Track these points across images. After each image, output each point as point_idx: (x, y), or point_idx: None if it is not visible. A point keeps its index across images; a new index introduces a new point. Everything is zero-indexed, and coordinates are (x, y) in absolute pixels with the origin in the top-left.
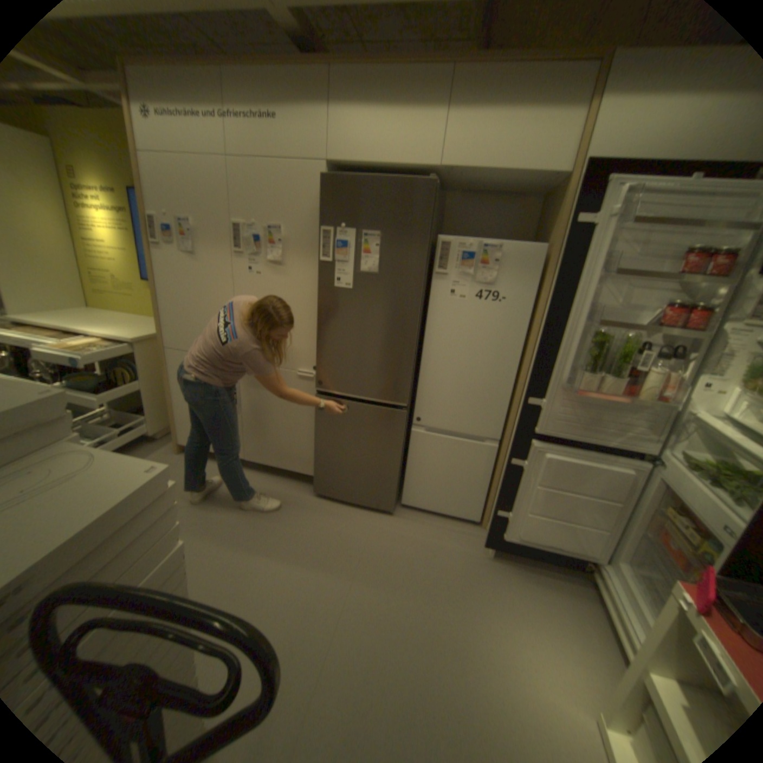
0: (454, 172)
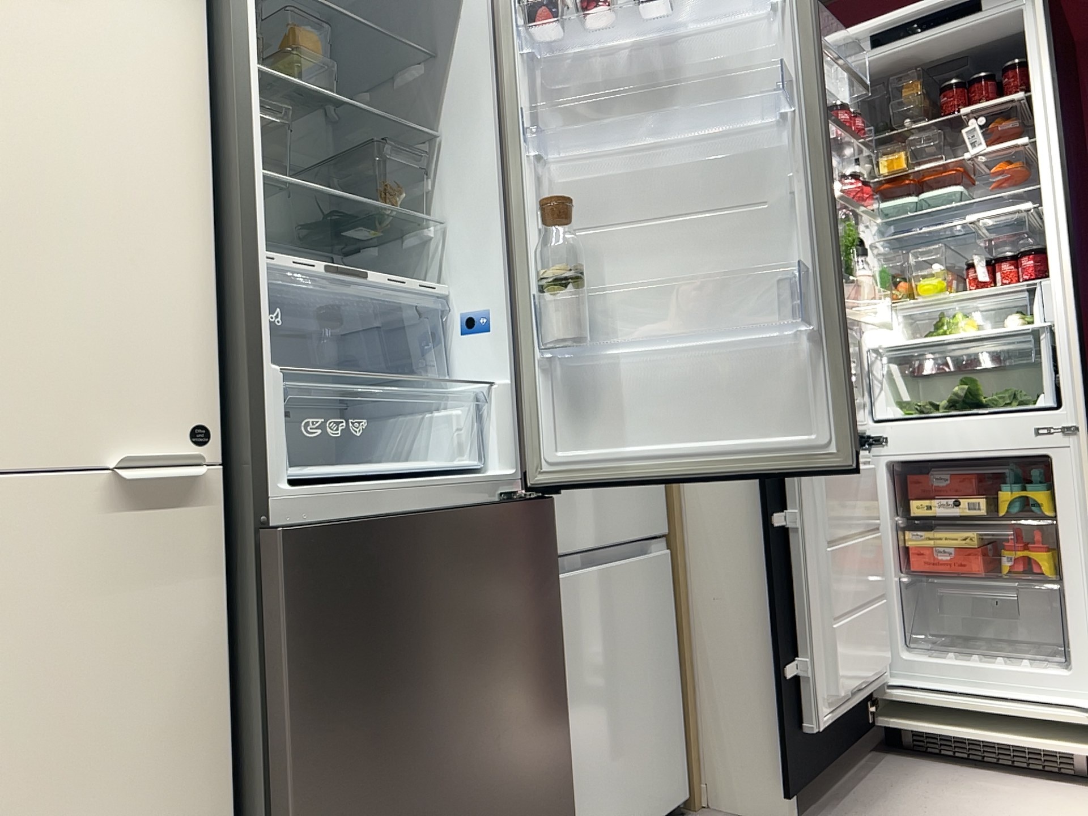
0: None
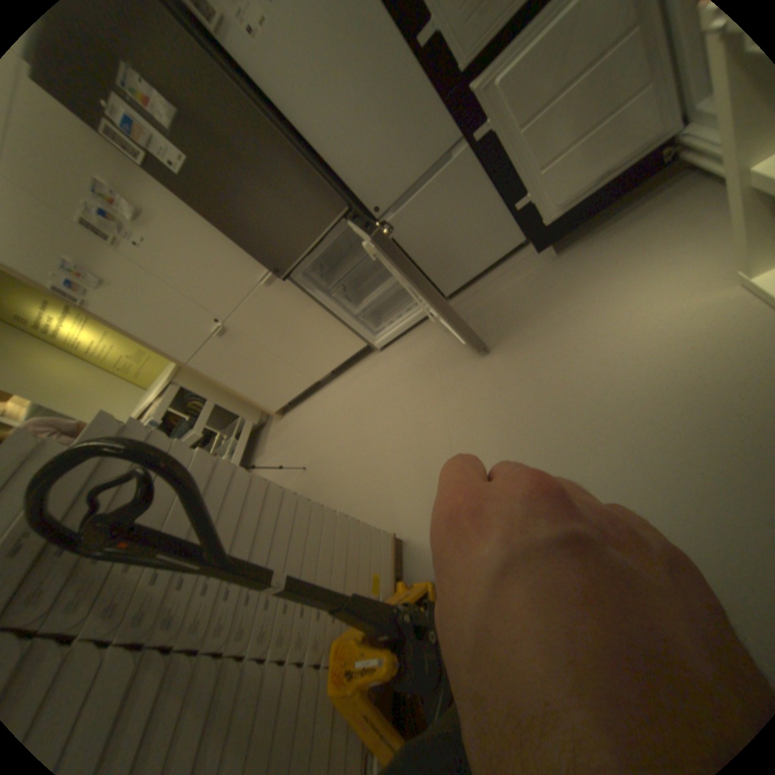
0: None
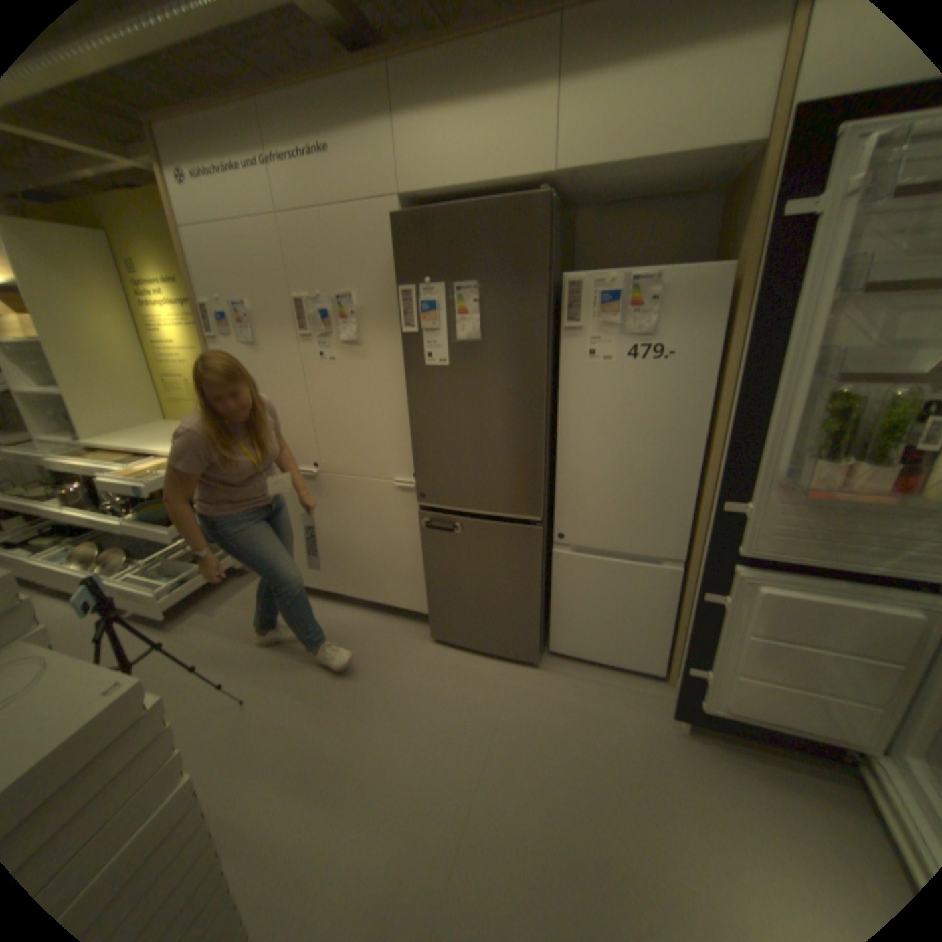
0: (579, 177)
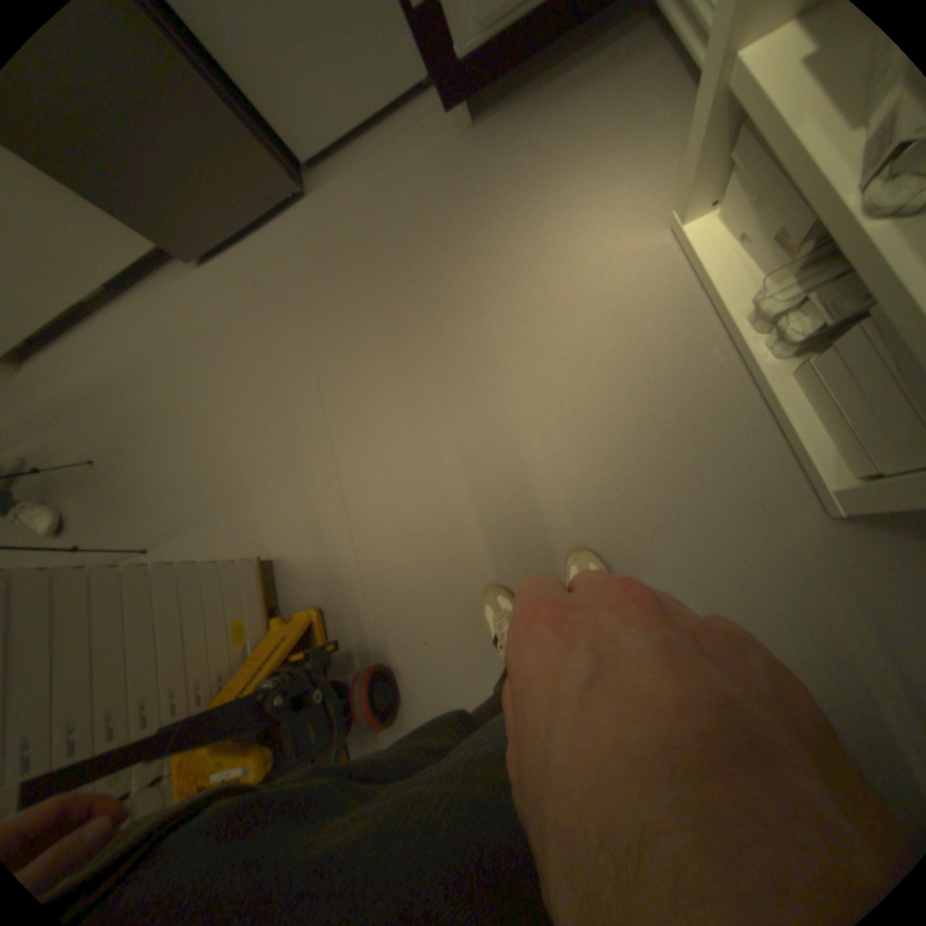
0: None
